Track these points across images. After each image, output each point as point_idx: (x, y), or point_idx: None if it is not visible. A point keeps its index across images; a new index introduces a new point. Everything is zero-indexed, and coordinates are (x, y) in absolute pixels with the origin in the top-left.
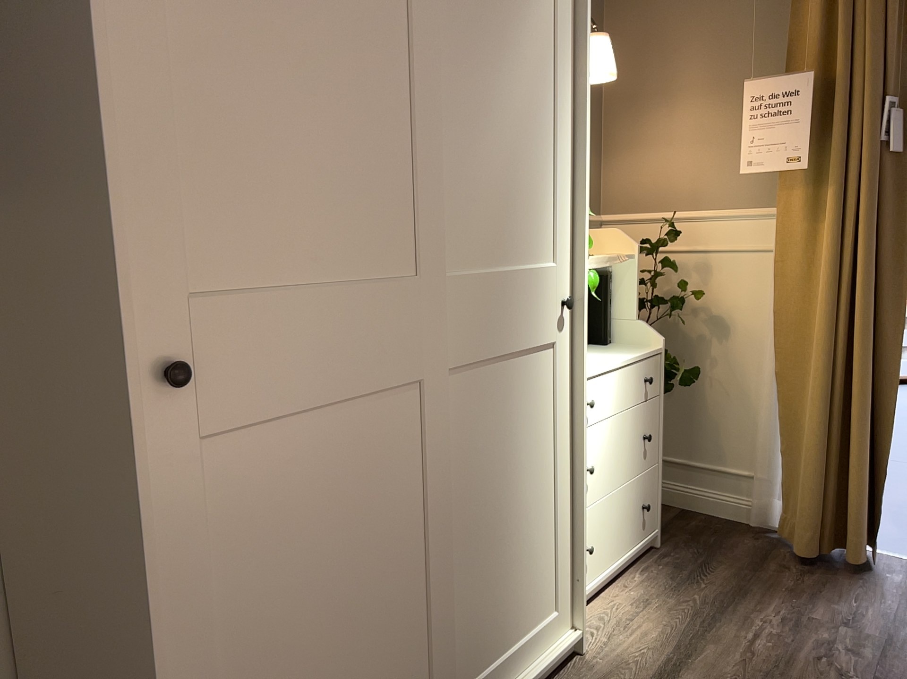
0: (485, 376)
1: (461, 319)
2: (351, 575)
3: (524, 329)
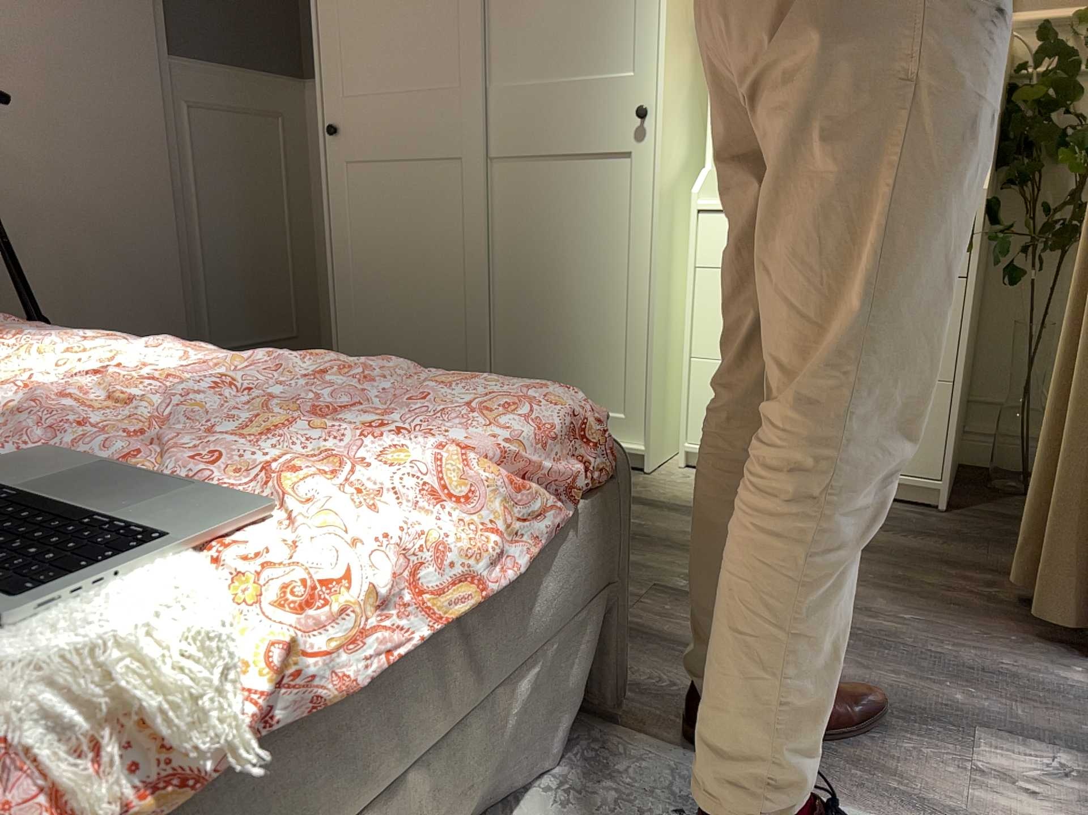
0: (535, 173)
1: (504, 119)
2: (403, 272)
3: (584, 134)
